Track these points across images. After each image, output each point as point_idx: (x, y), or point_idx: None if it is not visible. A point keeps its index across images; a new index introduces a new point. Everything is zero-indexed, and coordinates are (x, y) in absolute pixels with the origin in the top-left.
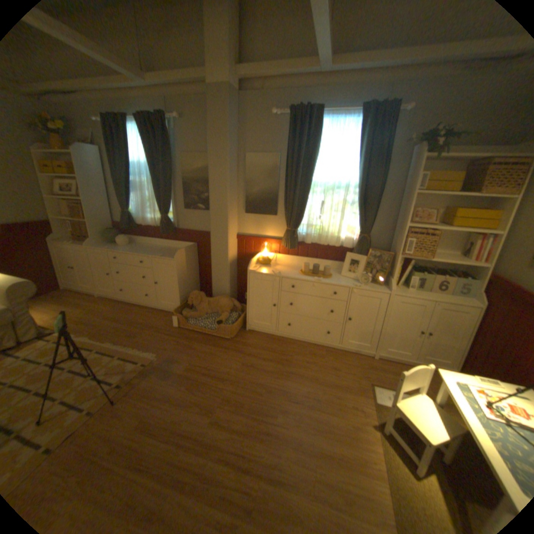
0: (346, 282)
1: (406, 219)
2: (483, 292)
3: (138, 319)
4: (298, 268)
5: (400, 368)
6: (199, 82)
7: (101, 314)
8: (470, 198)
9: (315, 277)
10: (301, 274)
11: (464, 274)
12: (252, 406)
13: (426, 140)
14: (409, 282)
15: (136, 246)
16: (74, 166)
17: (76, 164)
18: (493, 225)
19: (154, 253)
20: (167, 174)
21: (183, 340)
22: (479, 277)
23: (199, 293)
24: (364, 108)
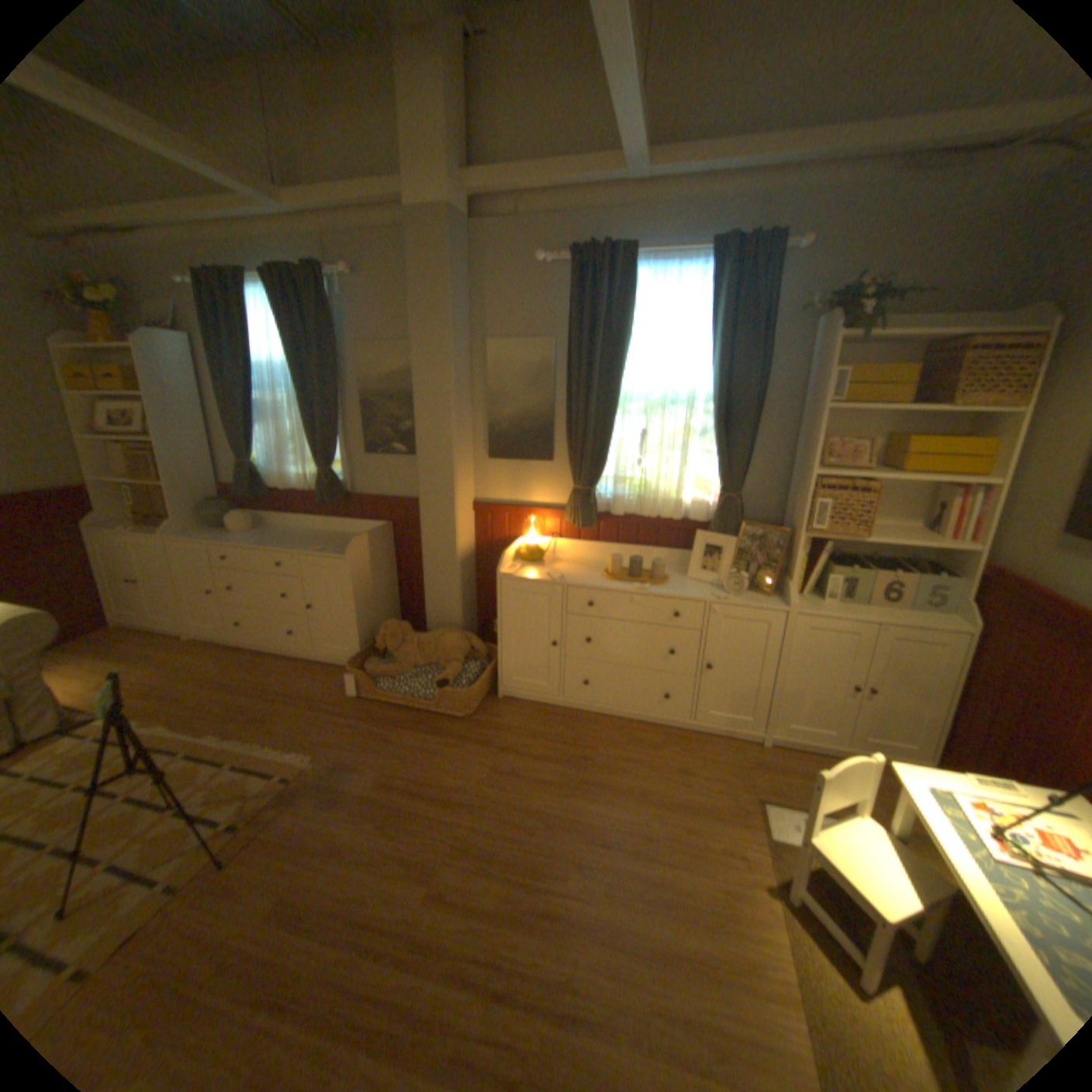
0: (699, 592)
1: (810, 461)
2: (973, 602)
3: (273, 683)
4: (601, 566)
5: (816, 763)
6: (390, 204)
7: (195, 677)
8: (934, 416)
9: (636, 583)
10: (607, 579)
11: (933, 566)
12: (515, 858)
13: (840, 305)
14: (825, 588)
15: (267, 532)
16: (138, 375)
17: (142, 370)
18: (982, 468)
19: (305, 545)
20: (329, 386)
21: (368, 724)
22: (962, 572)
23: (399, 625)
24: (716, 246)
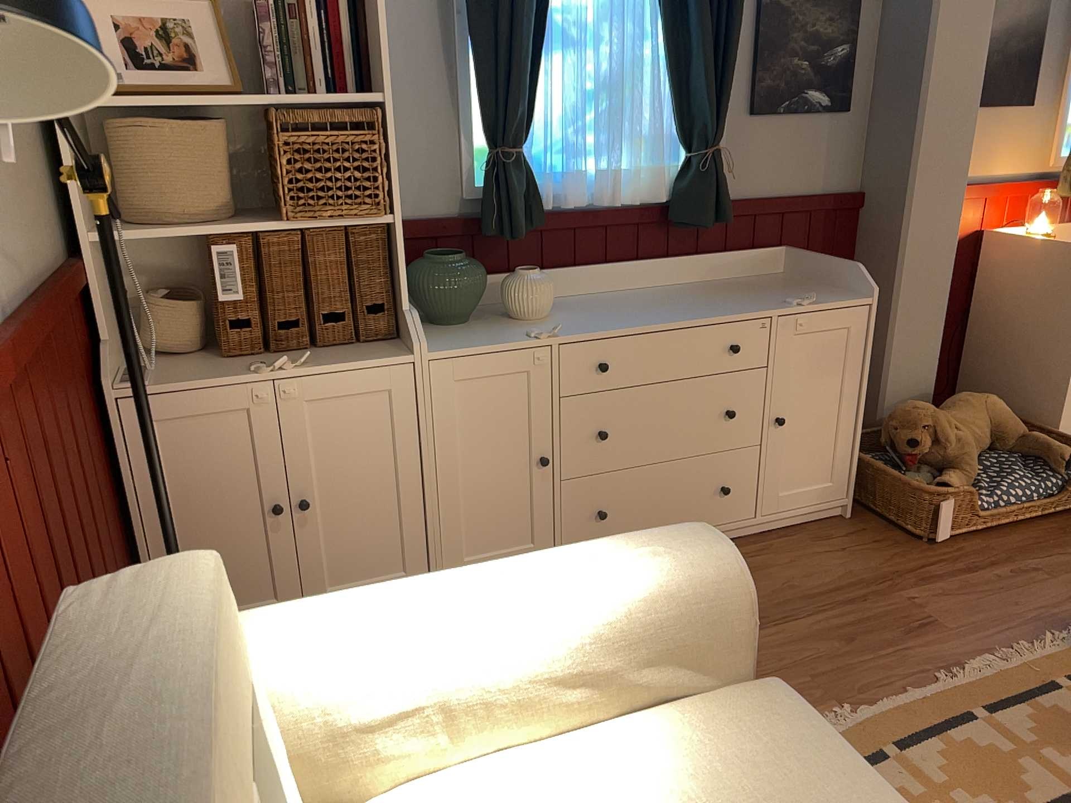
0: None
1: None
2: None
3: (779, 582)
4: None
5: None
6: None
7: None
8: None
9: None
10: None
11: None
12: None
13: None
14: None
15: (572, 306)
16: None
17: None
18: None
19: (736, 303)
20: None
21: (1024, 559)
22: None
23: (926, 406)
24: None
